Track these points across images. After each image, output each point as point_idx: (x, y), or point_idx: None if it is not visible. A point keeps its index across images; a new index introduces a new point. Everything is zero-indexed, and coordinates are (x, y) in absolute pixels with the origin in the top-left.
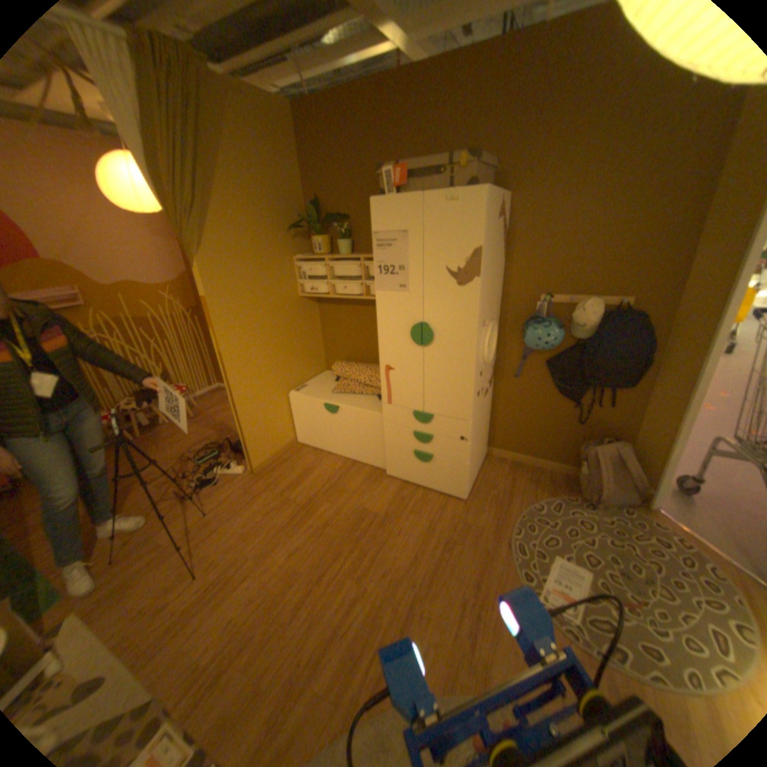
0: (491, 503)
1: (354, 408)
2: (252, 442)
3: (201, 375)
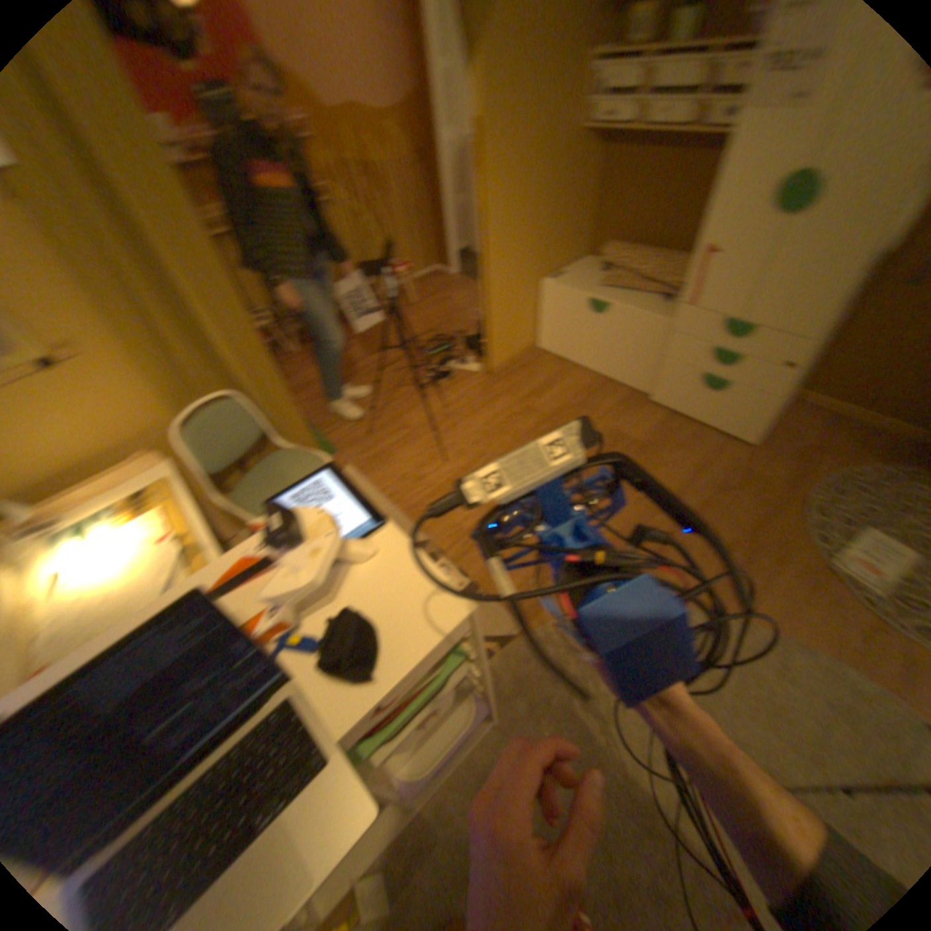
0: (789, 453)
1: (628, 306)
2: (493, 335)
3: (416, 251)
